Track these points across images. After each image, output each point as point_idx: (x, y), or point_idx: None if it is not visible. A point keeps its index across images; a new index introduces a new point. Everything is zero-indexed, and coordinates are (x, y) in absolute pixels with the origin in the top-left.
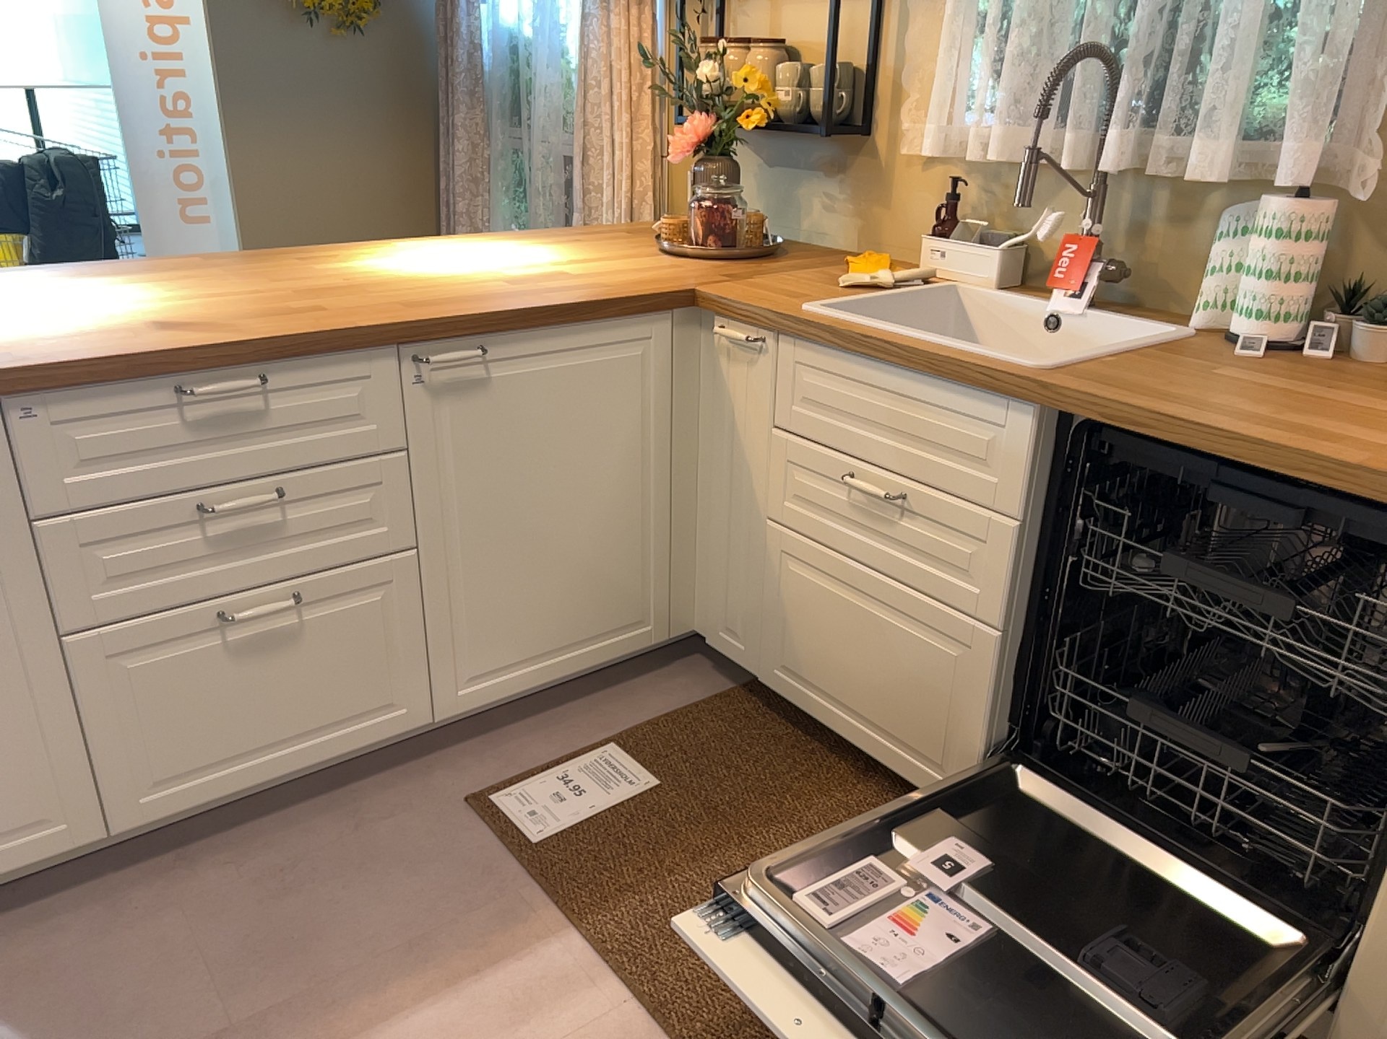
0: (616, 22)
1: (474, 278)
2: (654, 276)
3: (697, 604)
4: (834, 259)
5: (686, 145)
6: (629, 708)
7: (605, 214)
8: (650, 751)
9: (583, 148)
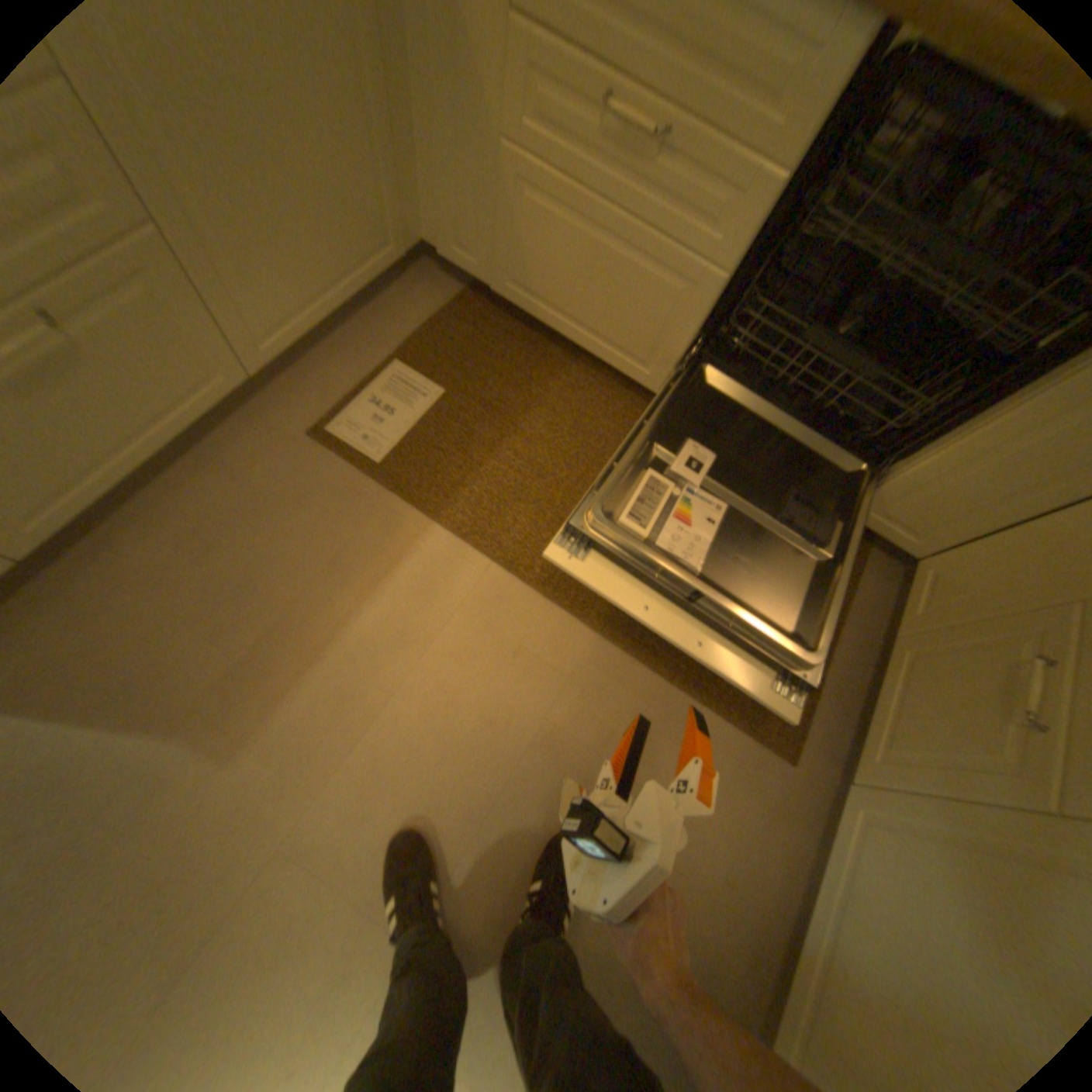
0: None
1: None
2: None
3: (422, 215)
4: None
5: None
6: (393, 321)
7: None
8: (425, 362)
9: None
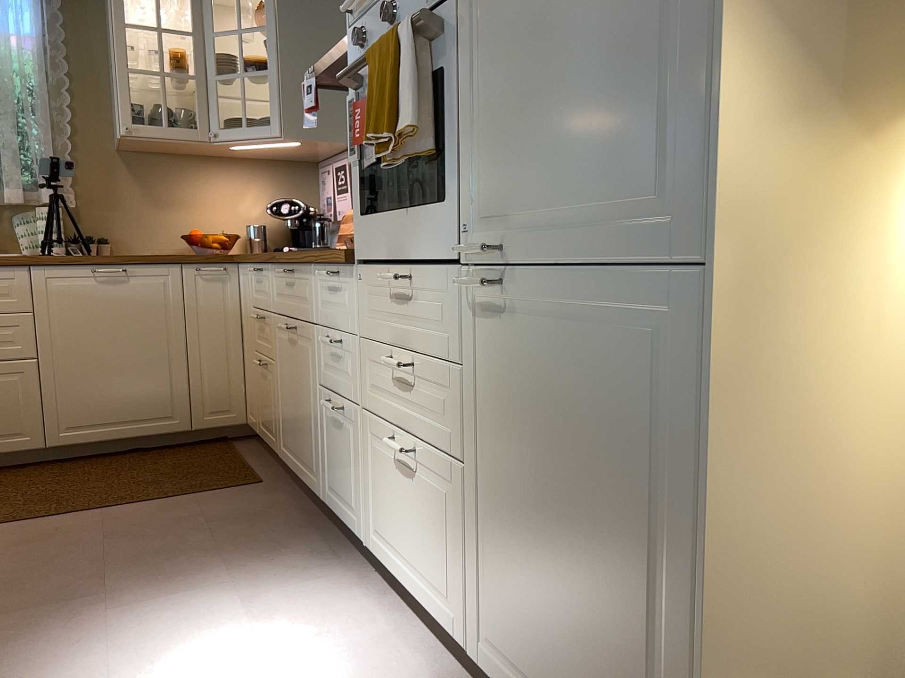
0: None
1: None
2: None
3: None
4: None
5: None
6: None
7: None
8: None
9: None
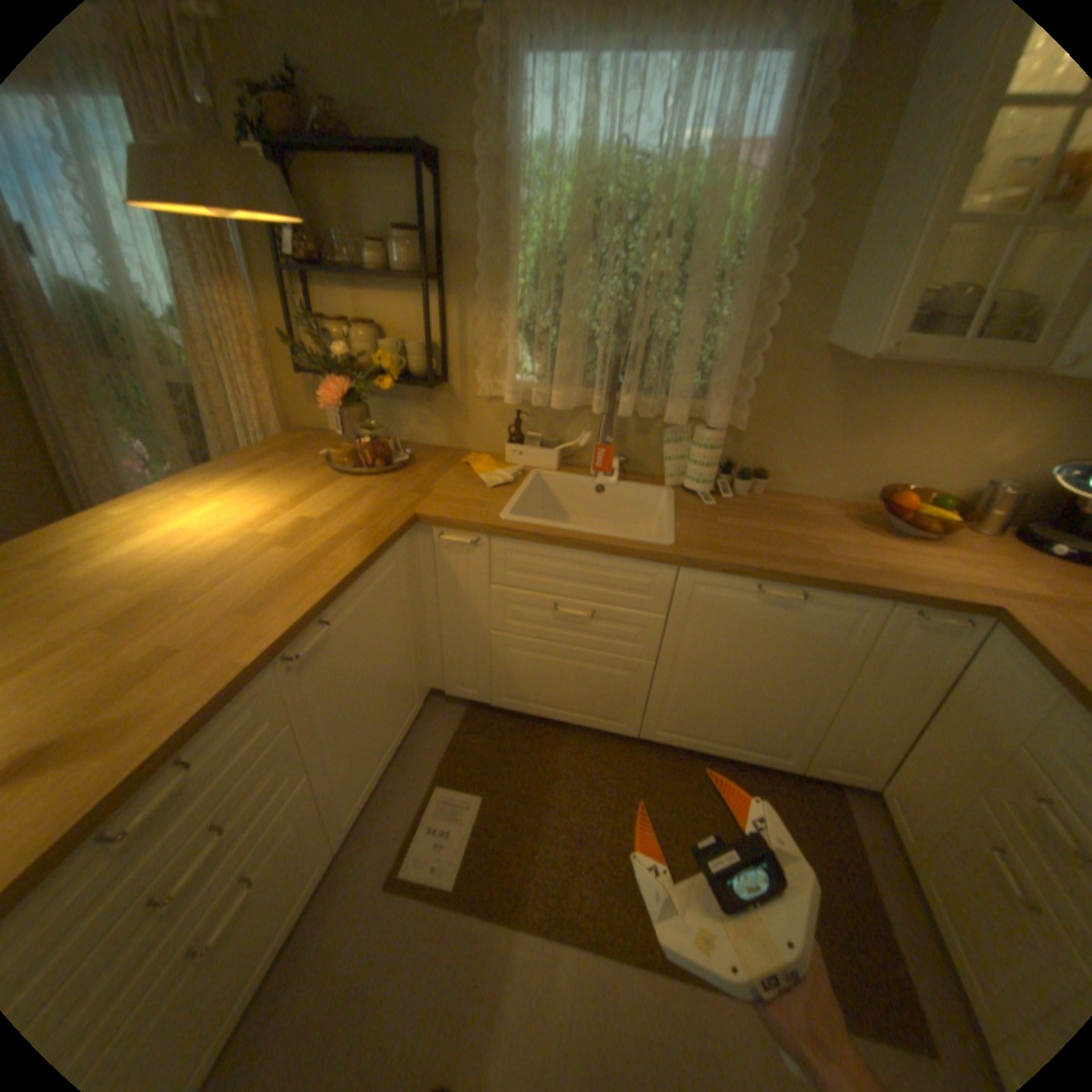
0: (216, 295)
1: (247, 547)
2: (373, 505)
3: (432, 675)
4: (445, 456)
5: (336, 399)
6: (423, 755)
7: (232, 428)
8: (459, 779)
9: (203, 384)
